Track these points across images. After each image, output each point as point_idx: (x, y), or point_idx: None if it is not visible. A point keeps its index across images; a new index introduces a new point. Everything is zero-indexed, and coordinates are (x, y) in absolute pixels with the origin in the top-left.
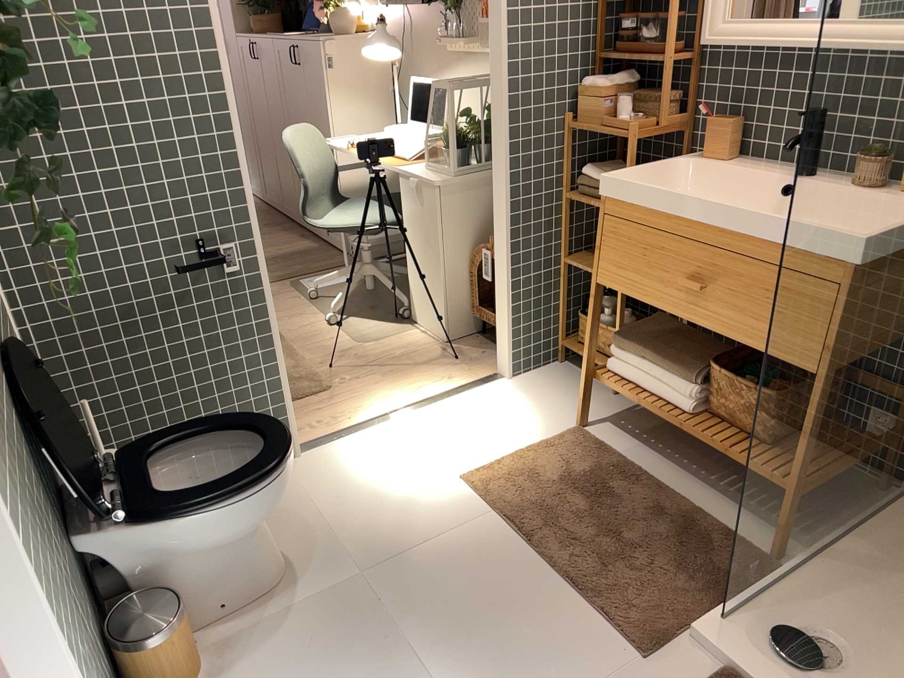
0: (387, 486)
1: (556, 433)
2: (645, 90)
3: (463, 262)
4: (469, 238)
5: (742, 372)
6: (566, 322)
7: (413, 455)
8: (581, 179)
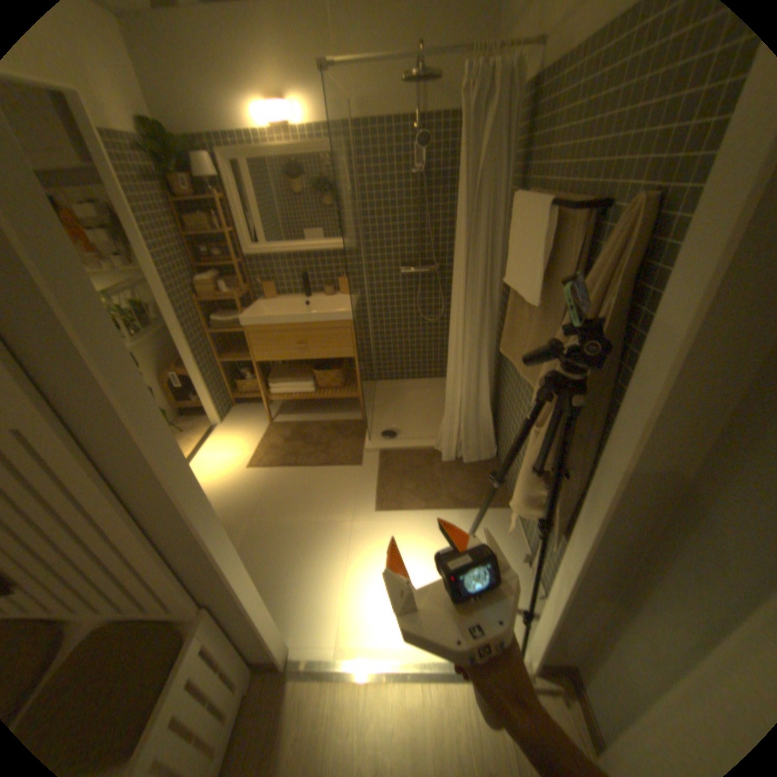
0: (217, 492)
1: (263, 429)
2: (218, 276)
3: (154, 384)
4: (151, 371)
5: (319, 370)
6: (230, 387)
7: (213, 475)
8: (207, 322)
